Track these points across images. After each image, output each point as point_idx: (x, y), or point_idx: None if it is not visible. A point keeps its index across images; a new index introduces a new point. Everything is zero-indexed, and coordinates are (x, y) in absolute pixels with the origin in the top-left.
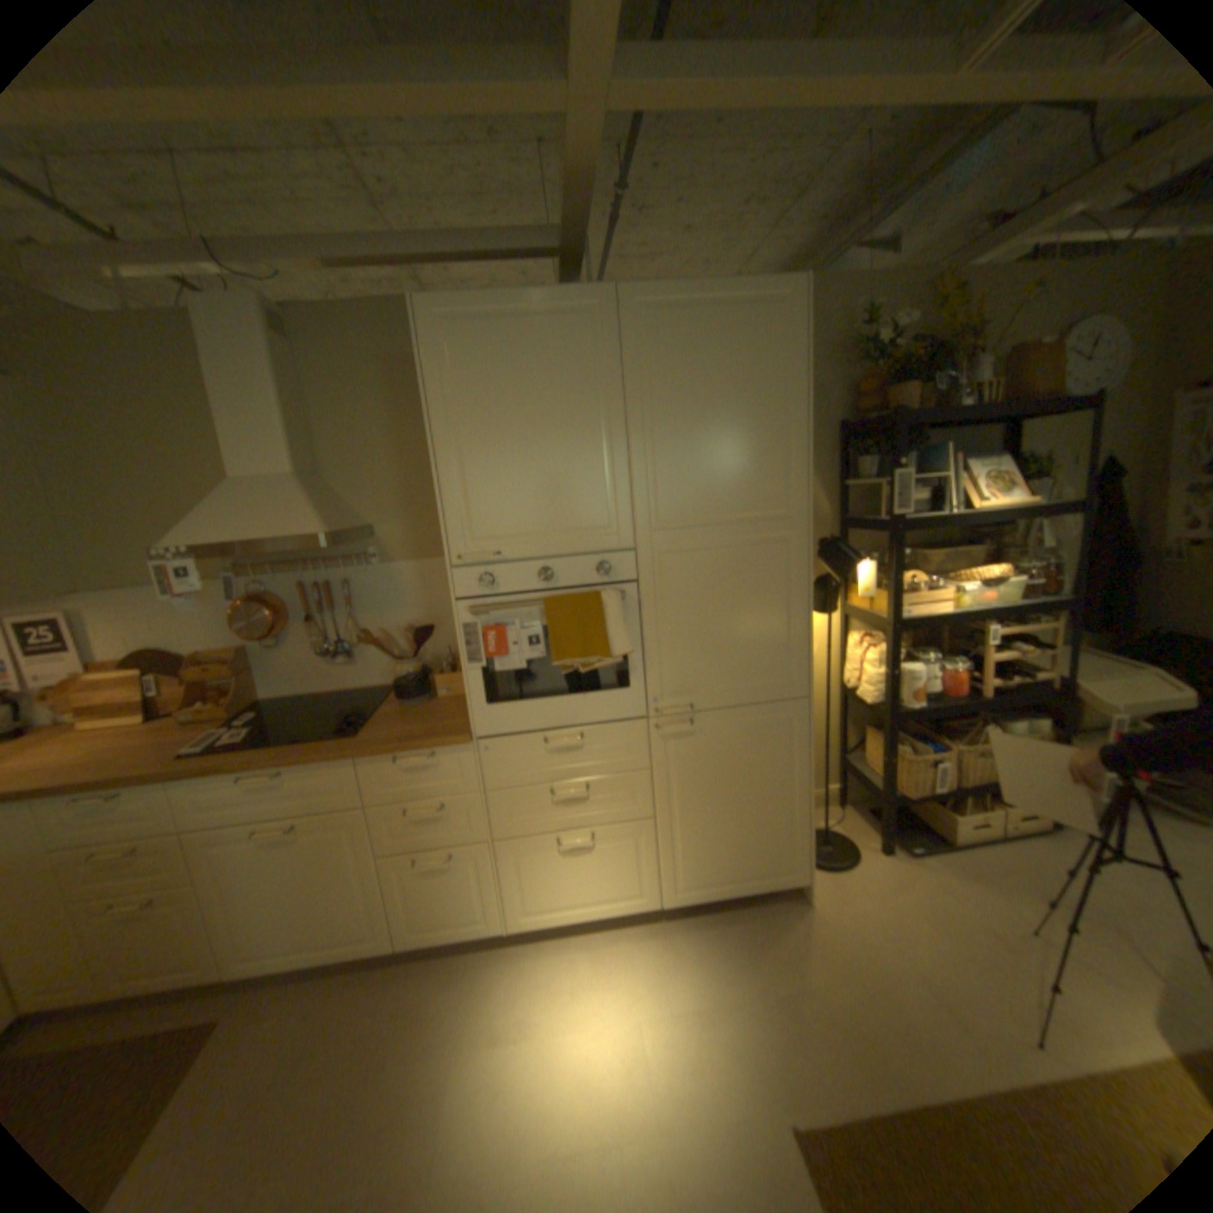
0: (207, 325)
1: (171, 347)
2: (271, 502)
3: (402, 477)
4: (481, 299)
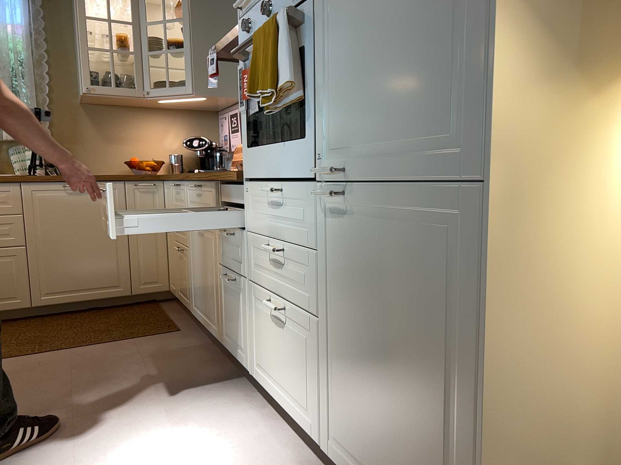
0: None
1: None
2: None
3: None
4: None
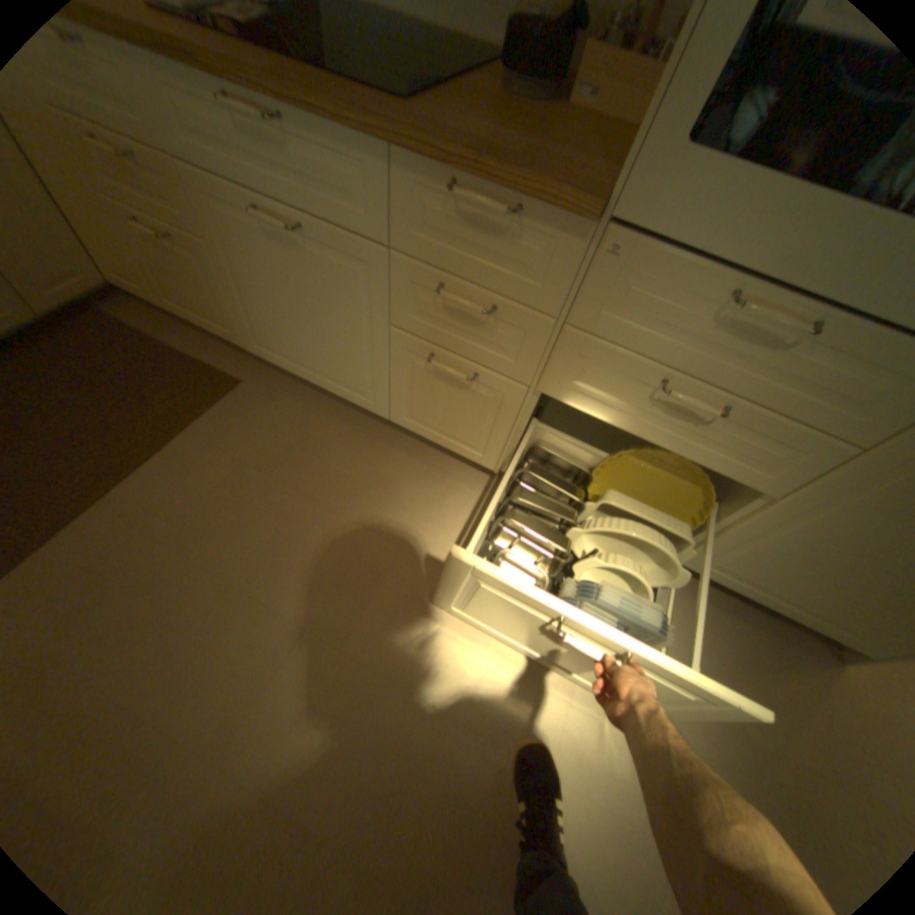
0: None
1: None
2: None
3: None
4: None
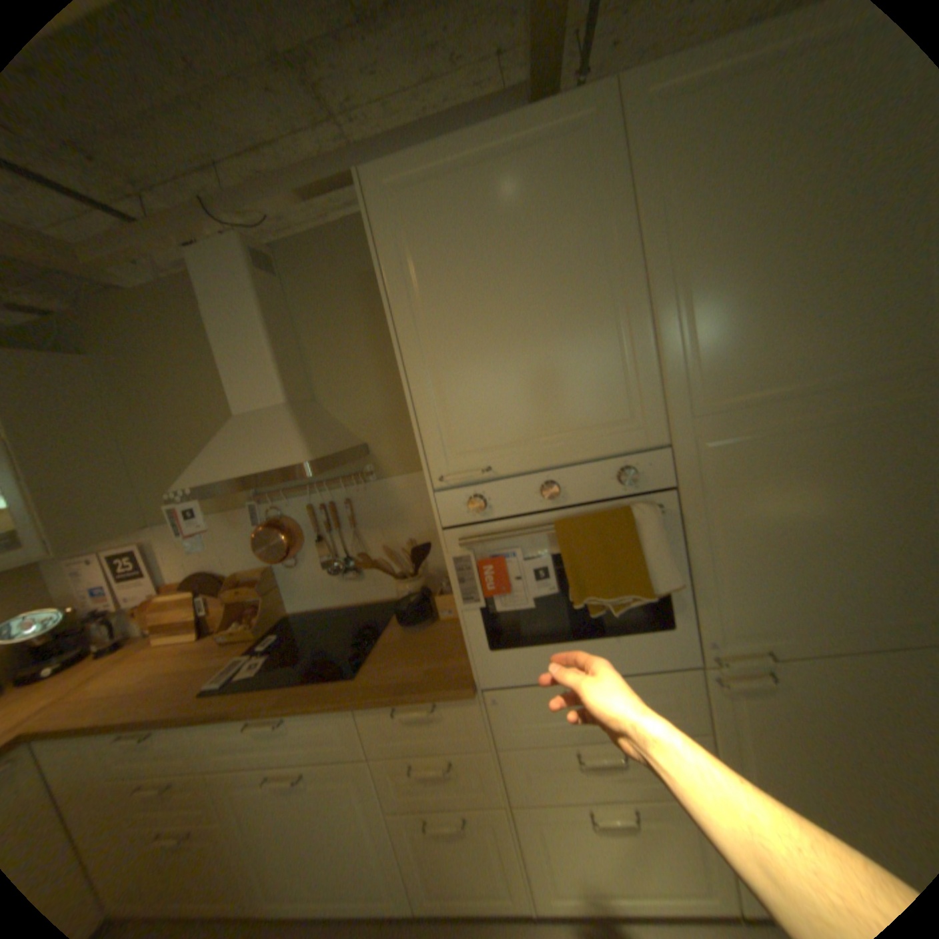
0: (200, 272)
1: (188, 303)
2: (264, 432)
3: (389, 390)
4: (437, 147)
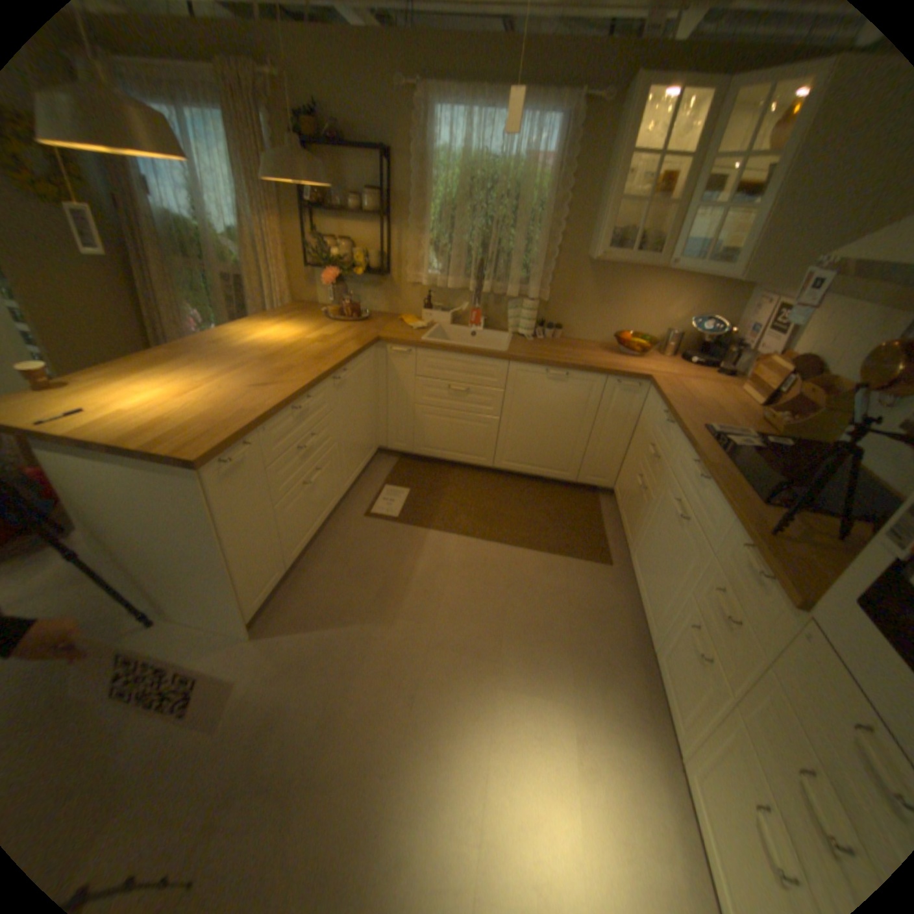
0: None
1: None
2: None
3: None
4: None
